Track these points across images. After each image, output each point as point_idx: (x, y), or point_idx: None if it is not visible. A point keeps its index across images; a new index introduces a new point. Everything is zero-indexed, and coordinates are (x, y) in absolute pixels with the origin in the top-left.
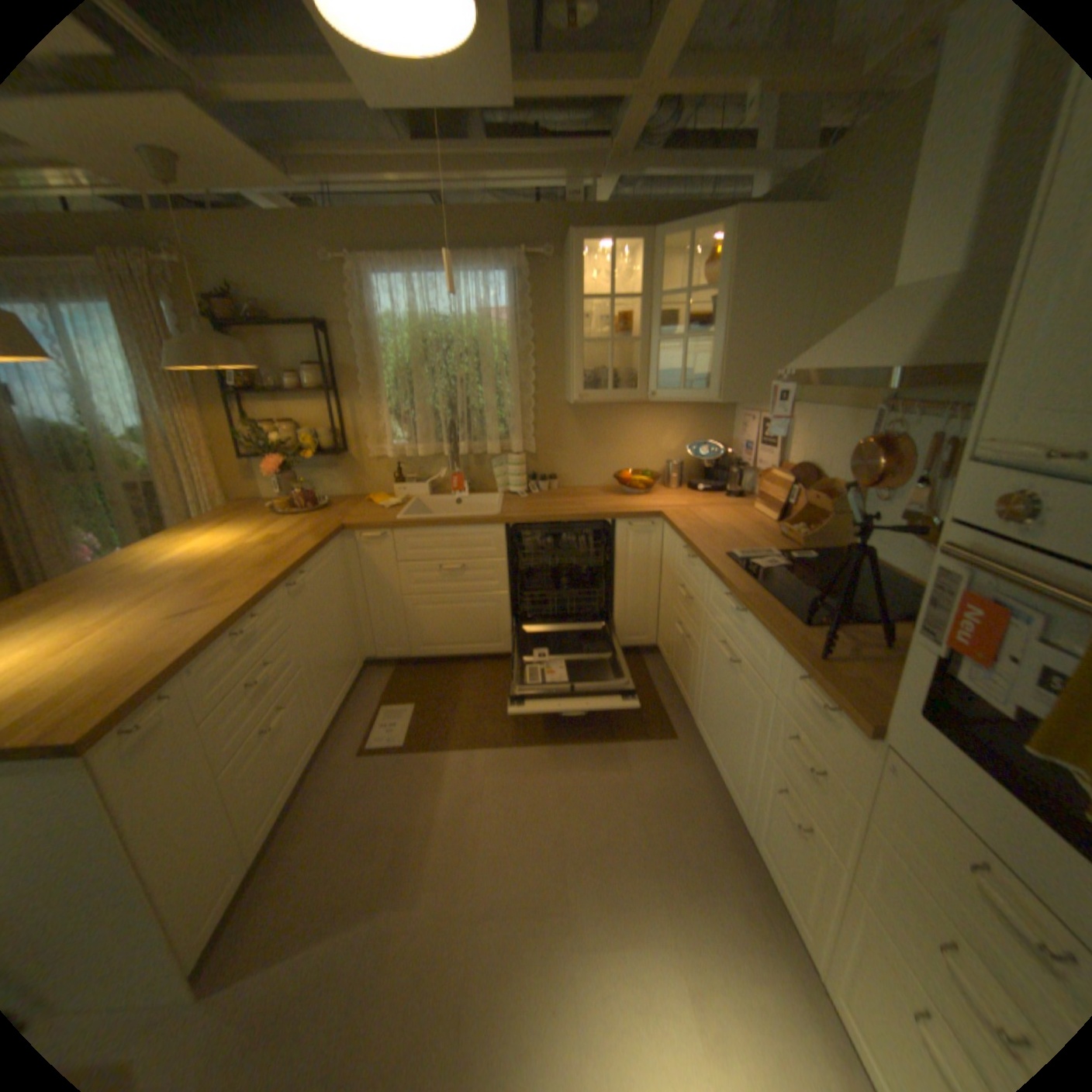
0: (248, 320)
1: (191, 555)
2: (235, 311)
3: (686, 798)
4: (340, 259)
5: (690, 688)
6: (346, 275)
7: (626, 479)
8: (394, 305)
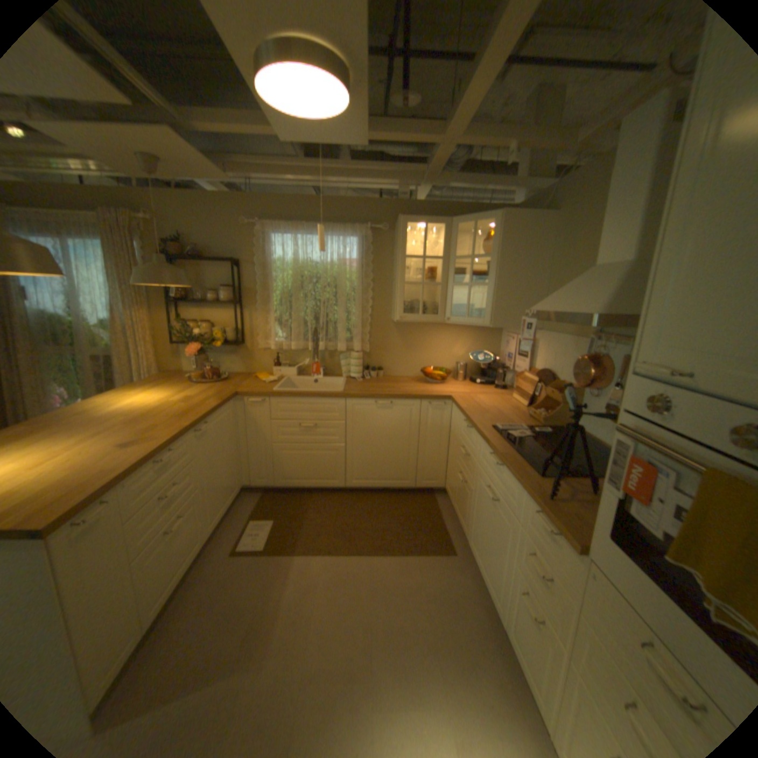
0: (188, 257)
1: (132, 407)
2: (181, 251)
3: (460, 599)
4: (252, 223)
5: (466, 519)
6: (255, 233)
7: (429, 372)
8: (284, 253)
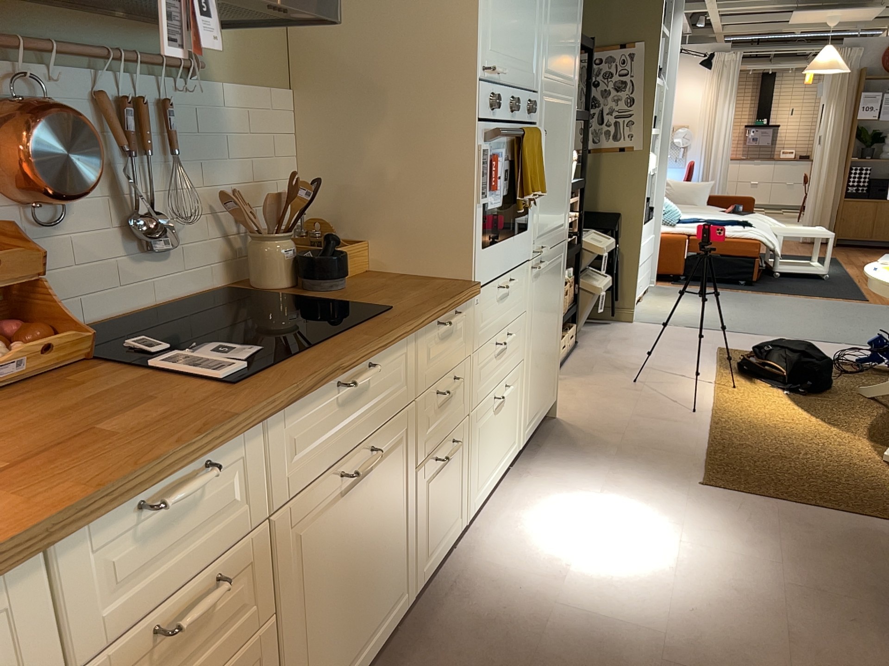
0: None
1: None
2: None
3: None
4: None
5: None
6: None
7: None
8: None
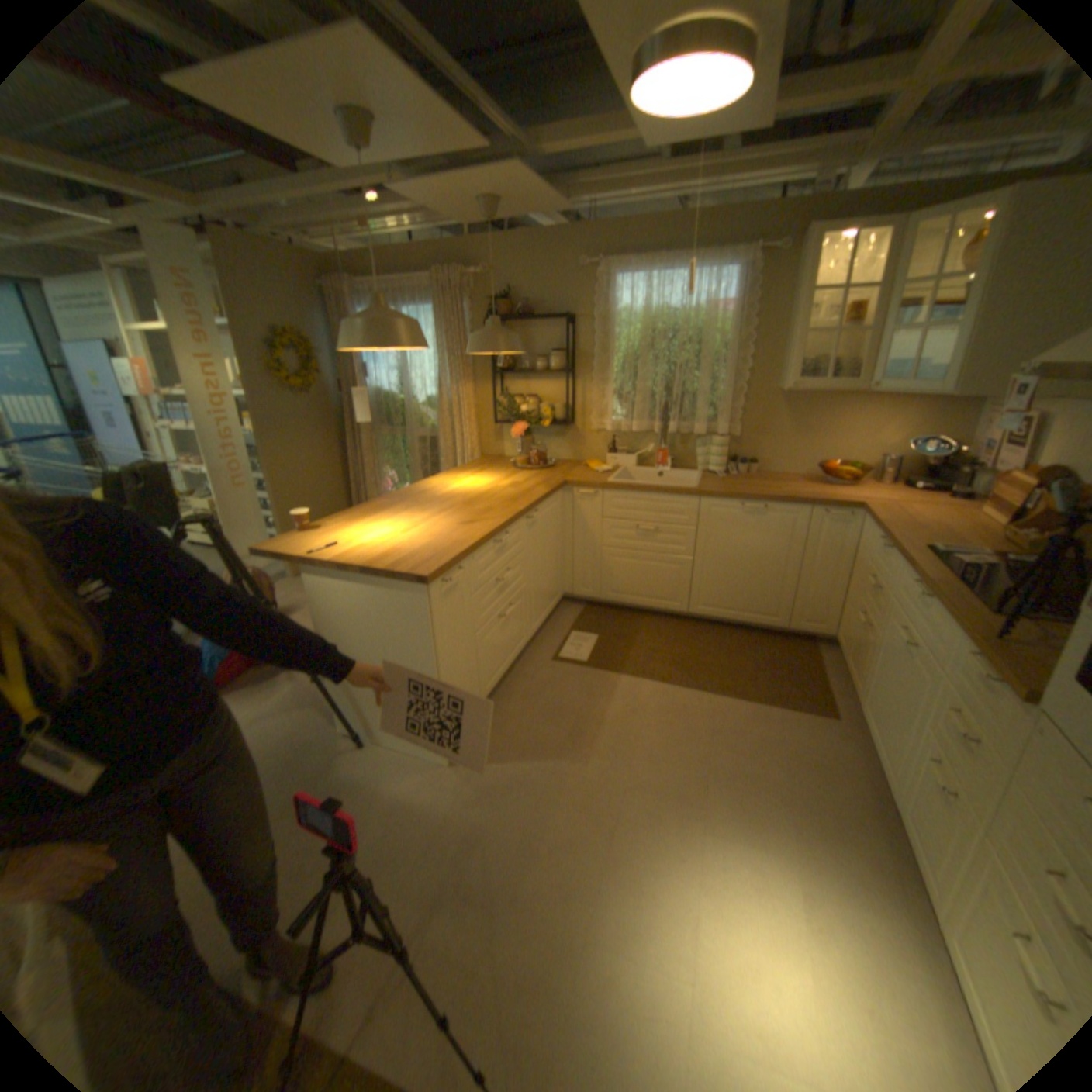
0: (518, 315)
1: (465, 489)
2: (510, 308)
3: (836, 767)
4: (594, 262)
5: (863, 676)
6: (598, 276)
7: (833, 468)
8: (633, 299)
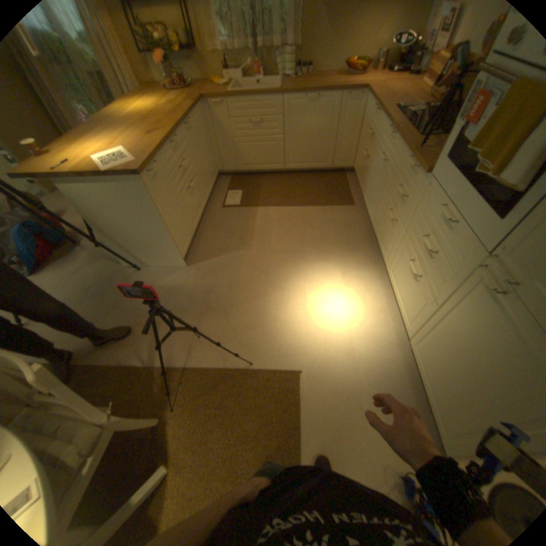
0: None
1: (136, 109)
2: None
3: (352, 224)
4: None
5: (363, 182)
6: None
7: (352, 63)
8: None
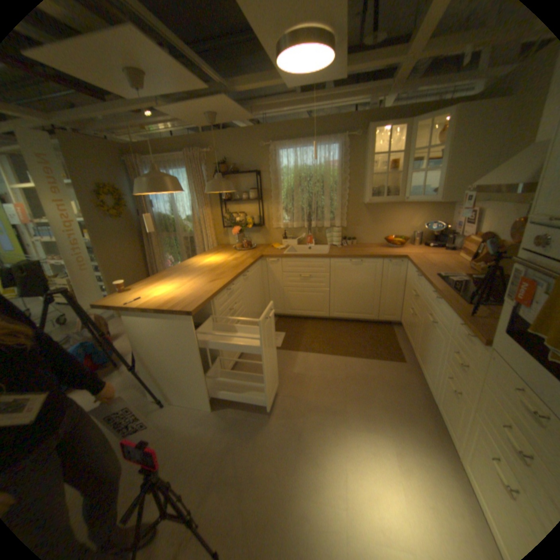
0: (230, 172)
1: (209, 263)
2: (226, 168)
3: (406, 386)
4: (267, 144)
5: (414, 340)
6: (269, 151)
7: (391, 239)
8: (288, 162)
